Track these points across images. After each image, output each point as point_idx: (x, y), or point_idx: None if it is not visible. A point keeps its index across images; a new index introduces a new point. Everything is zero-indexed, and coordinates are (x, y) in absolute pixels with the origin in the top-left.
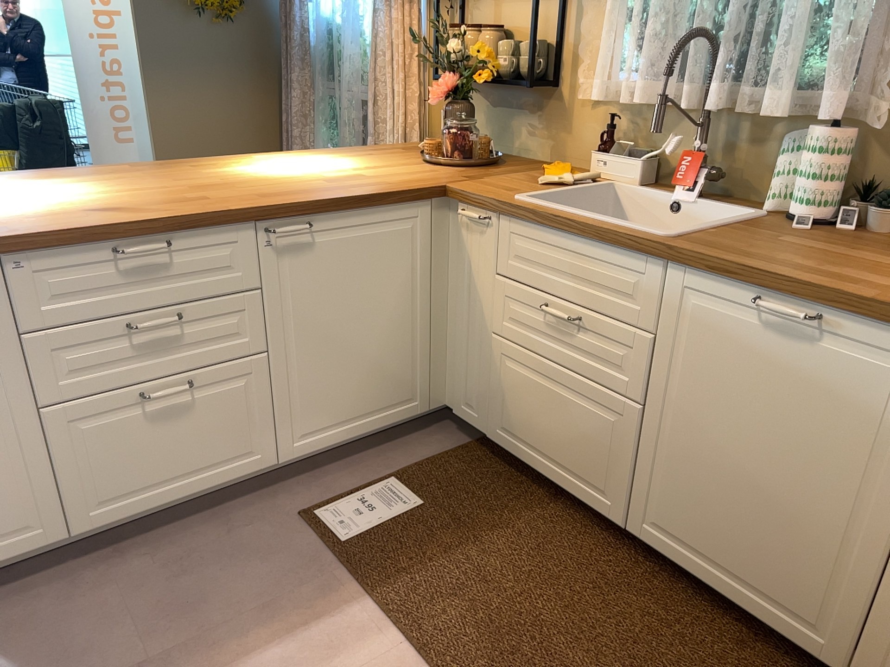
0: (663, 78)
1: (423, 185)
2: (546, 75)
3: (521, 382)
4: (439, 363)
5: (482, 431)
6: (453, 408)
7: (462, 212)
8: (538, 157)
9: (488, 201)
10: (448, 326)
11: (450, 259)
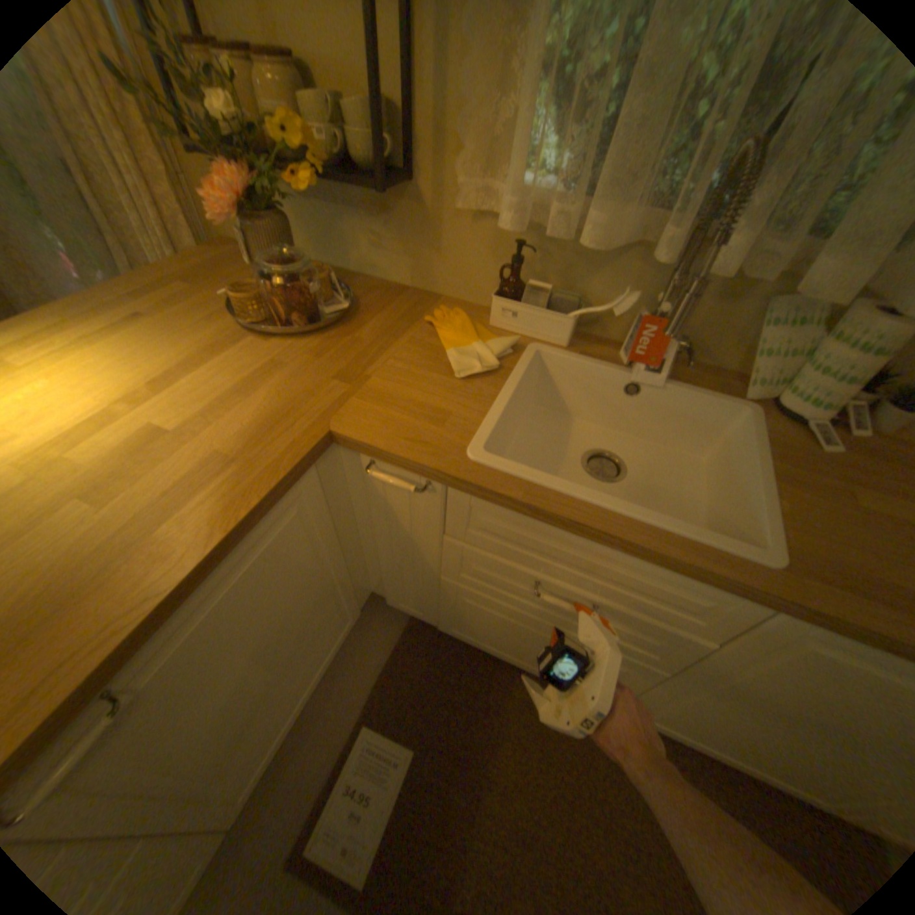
0: (634, 199)
1: (294, 445)
2: (390, 153)
3: (488, 617)
4: (361, 576)
5: (429, 623)
6: (384, 596)
7: (380, 477)
8: (394, 278)
9: (427, 470)
10: (365, 547)
11: (354, 496)
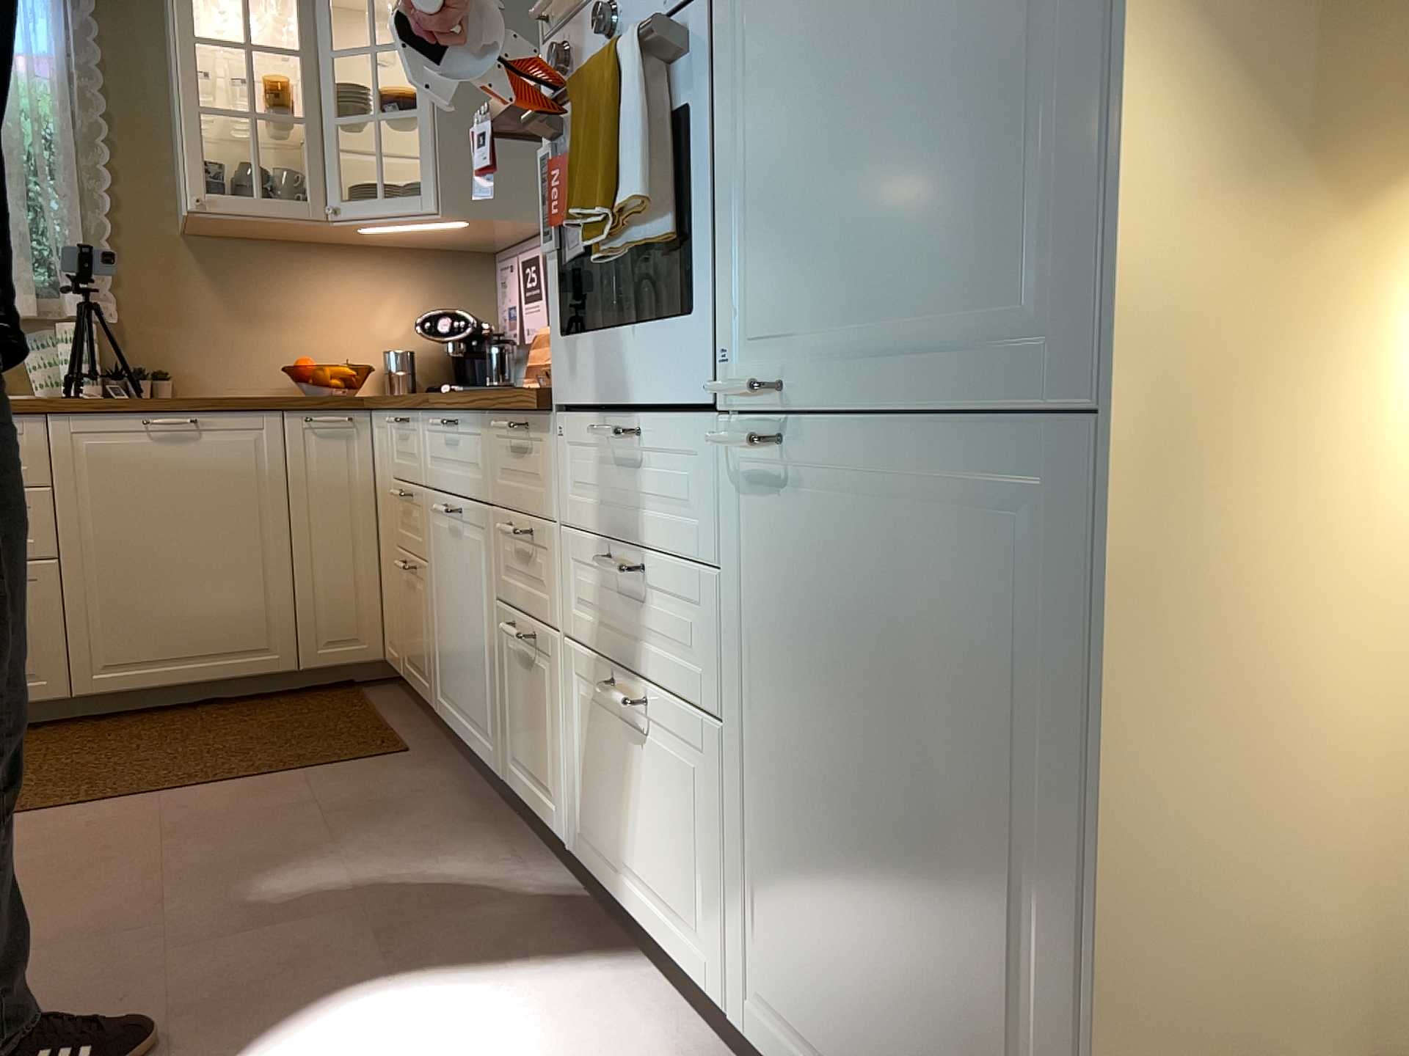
0: None
1: None
2: None
3: None
4: None
5: None
6: None
7: None
8: None
9: None
10: None
11: None
